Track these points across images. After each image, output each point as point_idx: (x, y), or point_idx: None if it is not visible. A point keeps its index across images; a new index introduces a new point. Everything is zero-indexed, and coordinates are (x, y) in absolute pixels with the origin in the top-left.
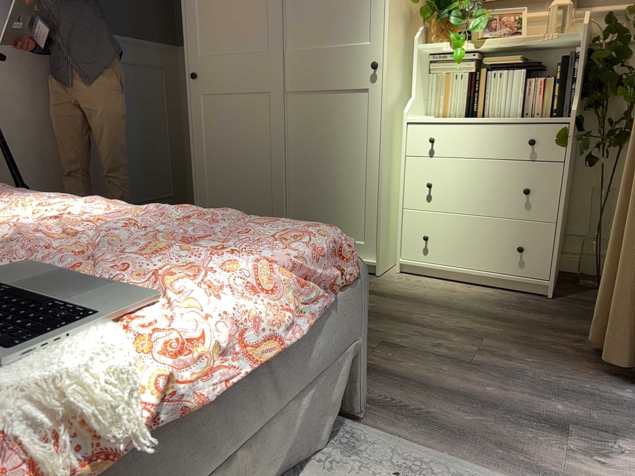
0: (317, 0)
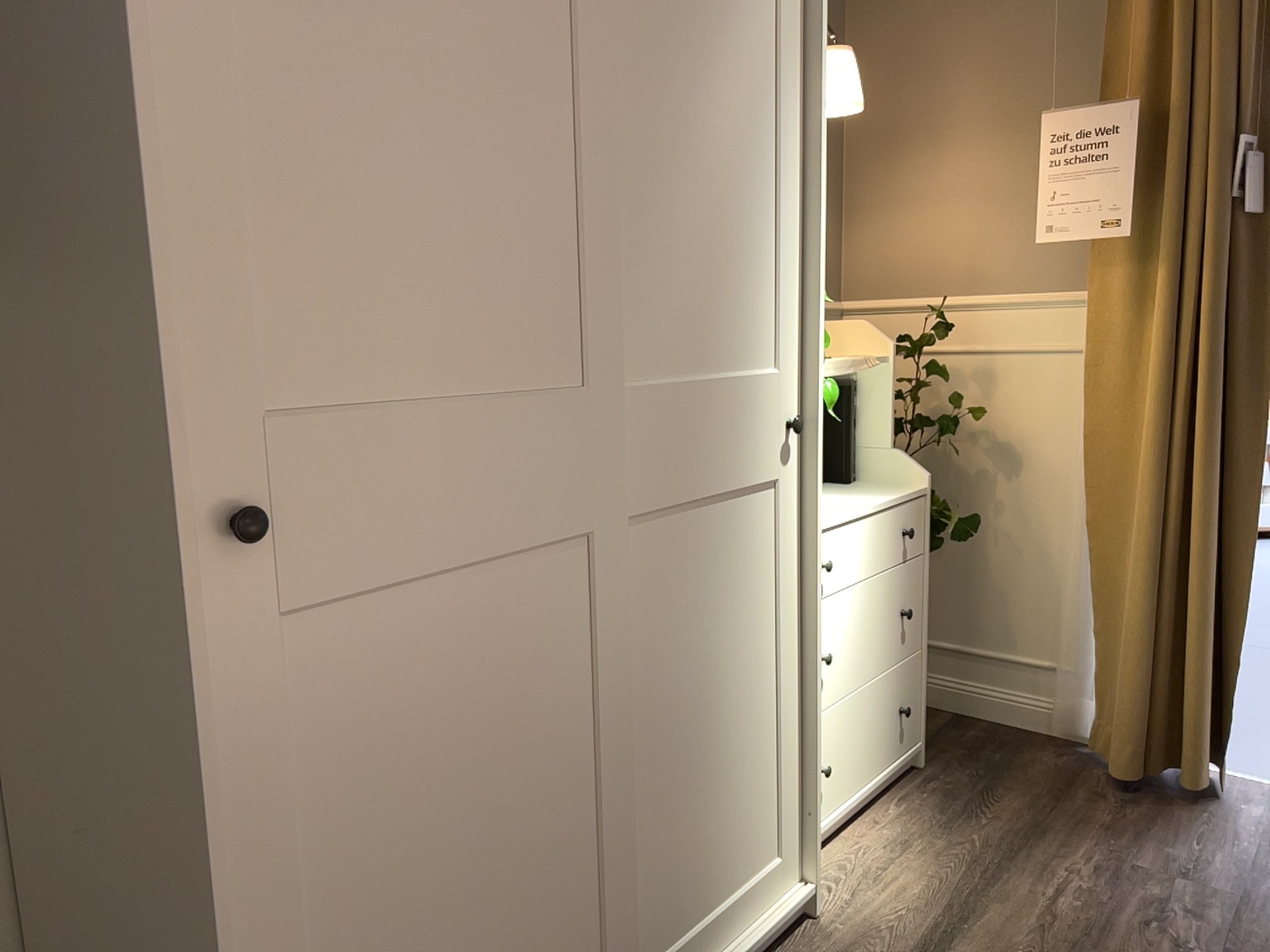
0: (686, 261)
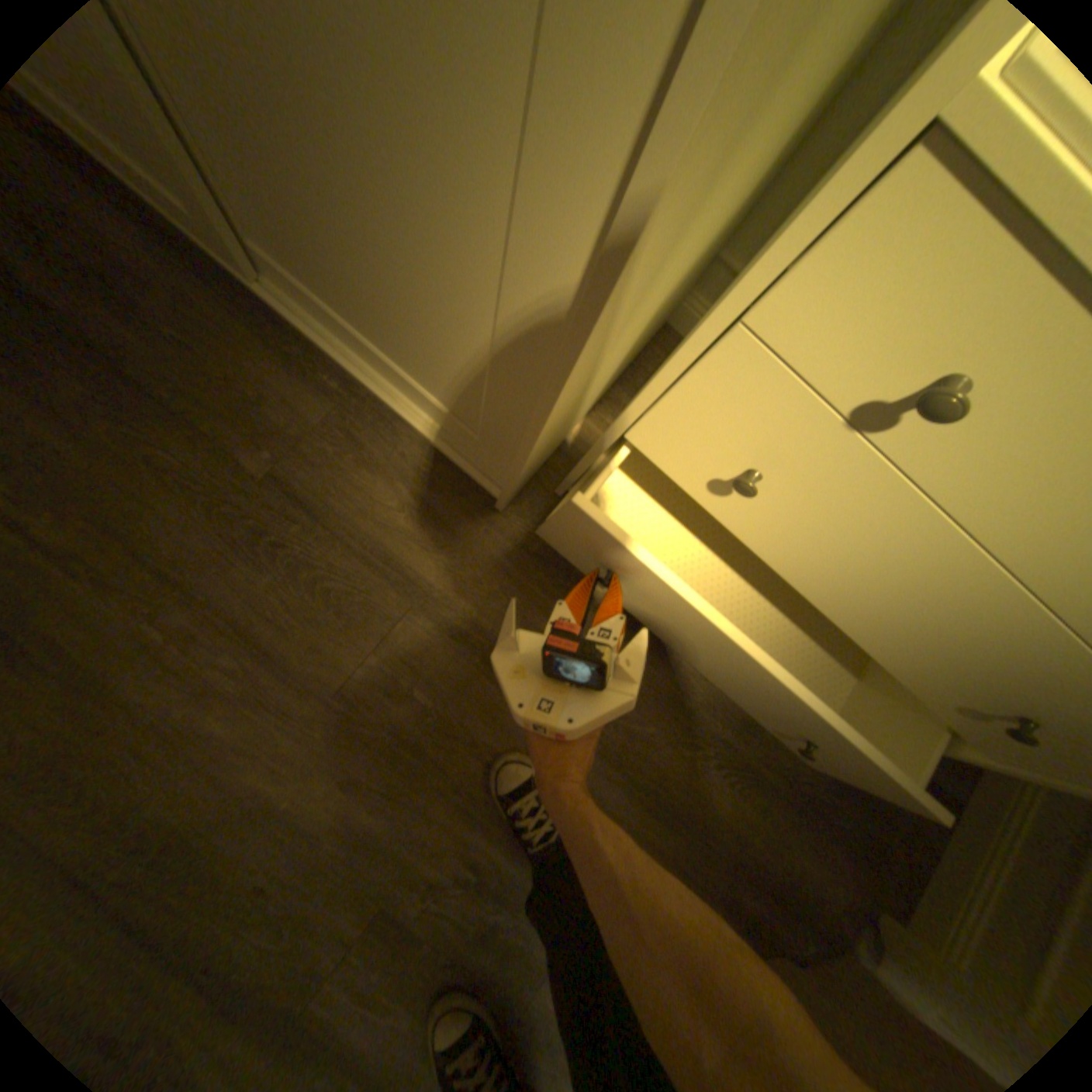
0: None
